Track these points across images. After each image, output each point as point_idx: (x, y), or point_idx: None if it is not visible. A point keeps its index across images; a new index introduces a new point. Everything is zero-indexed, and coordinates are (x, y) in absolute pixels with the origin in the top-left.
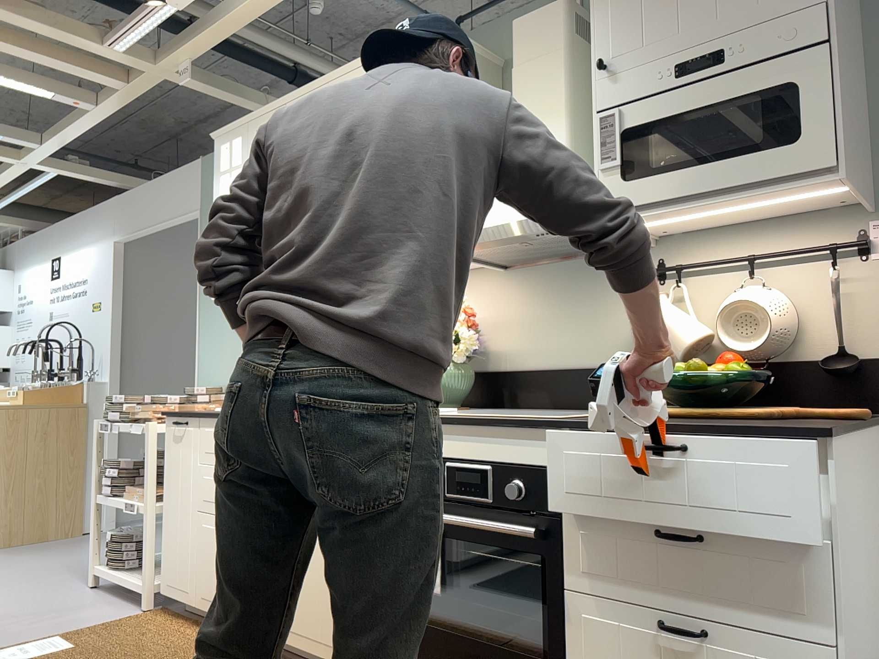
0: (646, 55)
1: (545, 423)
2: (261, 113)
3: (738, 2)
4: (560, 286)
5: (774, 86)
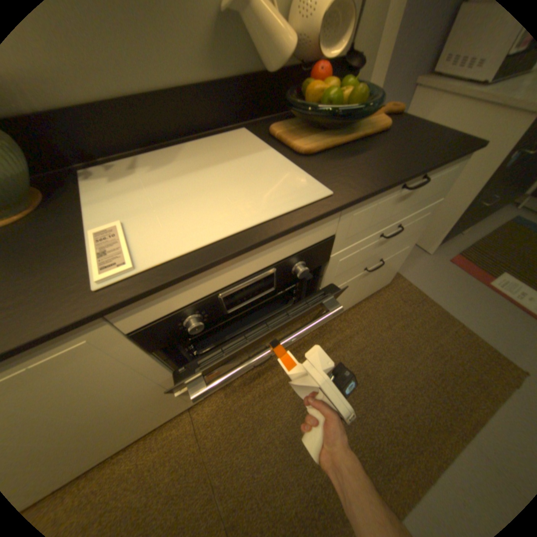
0: None
1: (338, 208)
2: None
3: None
4: None
5: None
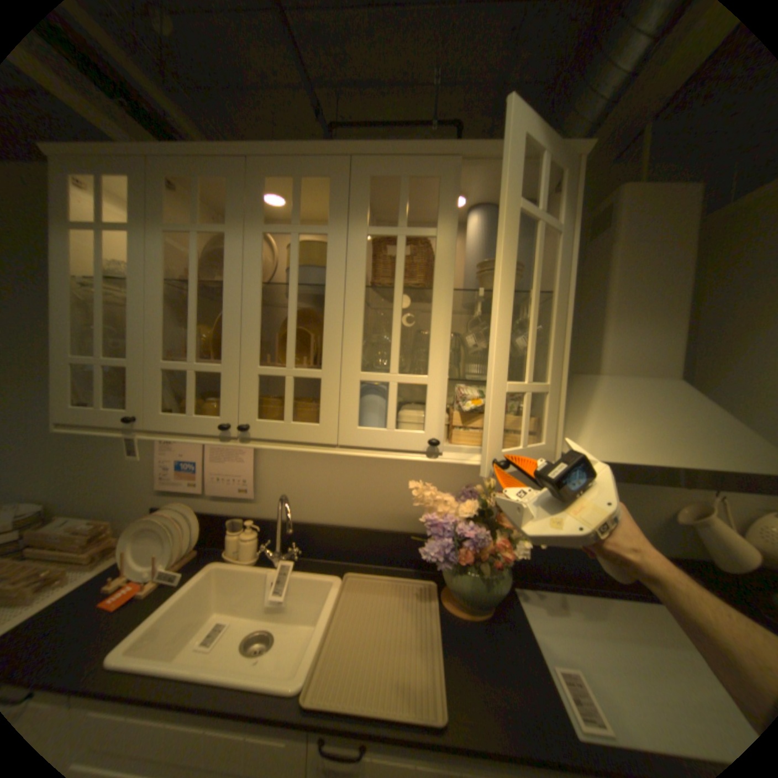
0: None
1: None
2: (183, 148)
3: None
4: None
5: None
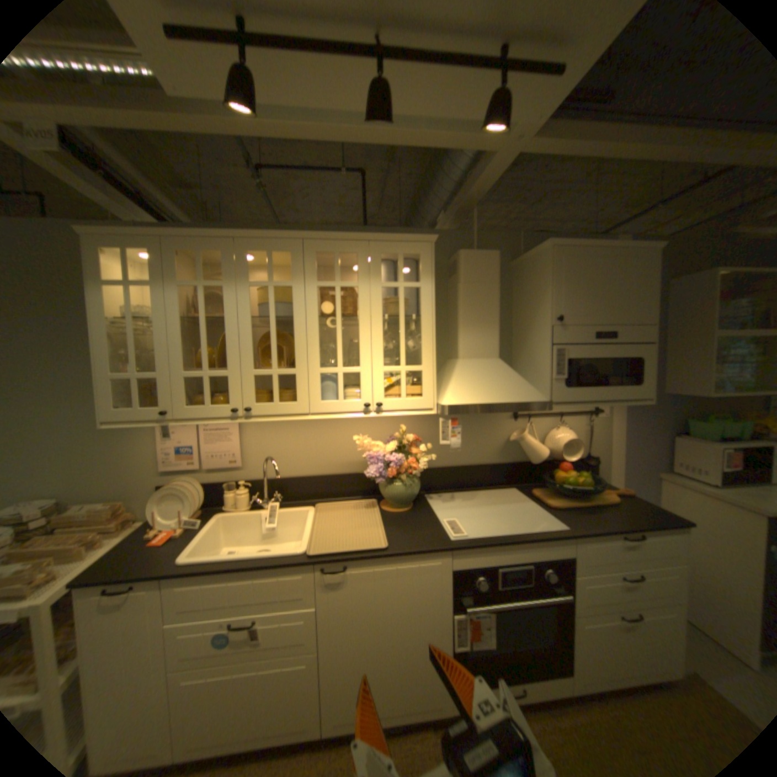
0: (583, 320)
1: (573, 538)
2: (189, 231)
3: (627, 310)
4: (459, 418)
5: (637, 357)
